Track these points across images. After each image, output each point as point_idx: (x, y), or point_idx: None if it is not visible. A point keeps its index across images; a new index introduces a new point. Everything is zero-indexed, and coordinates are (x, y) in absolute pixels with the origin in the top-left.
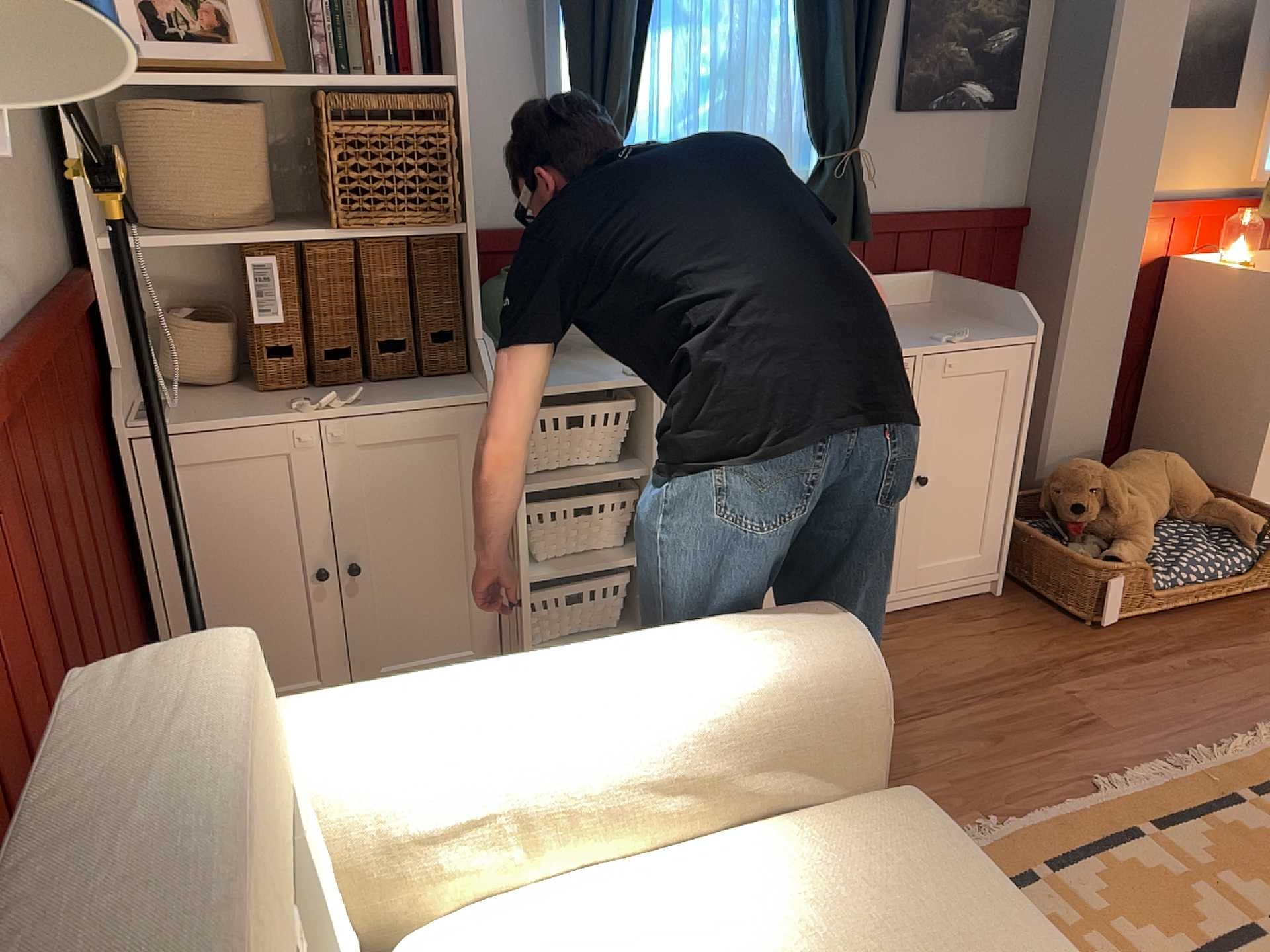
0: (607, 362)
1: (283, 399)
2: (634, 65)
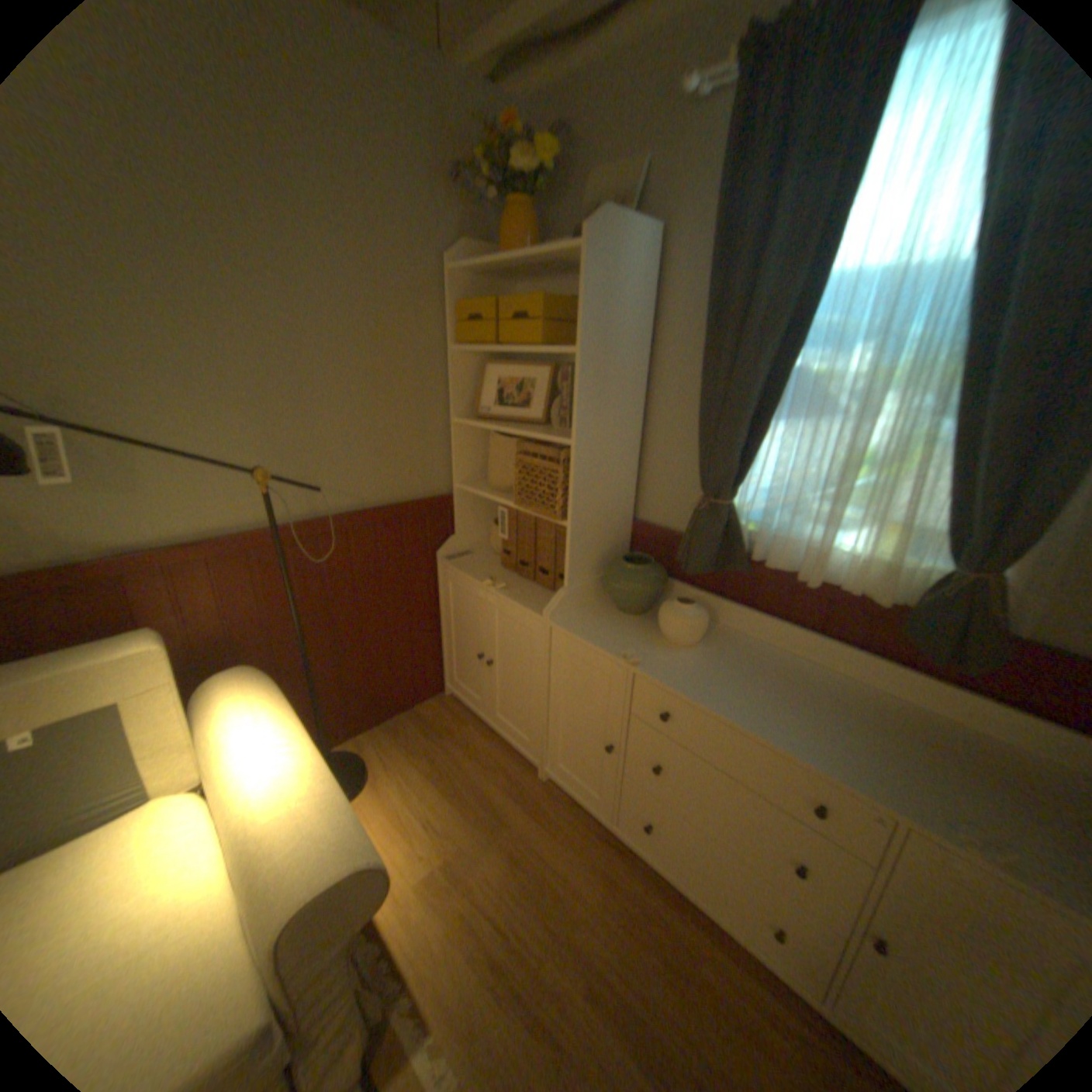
0: (644, 638)
1: (500, 572)
2: (751, 443)
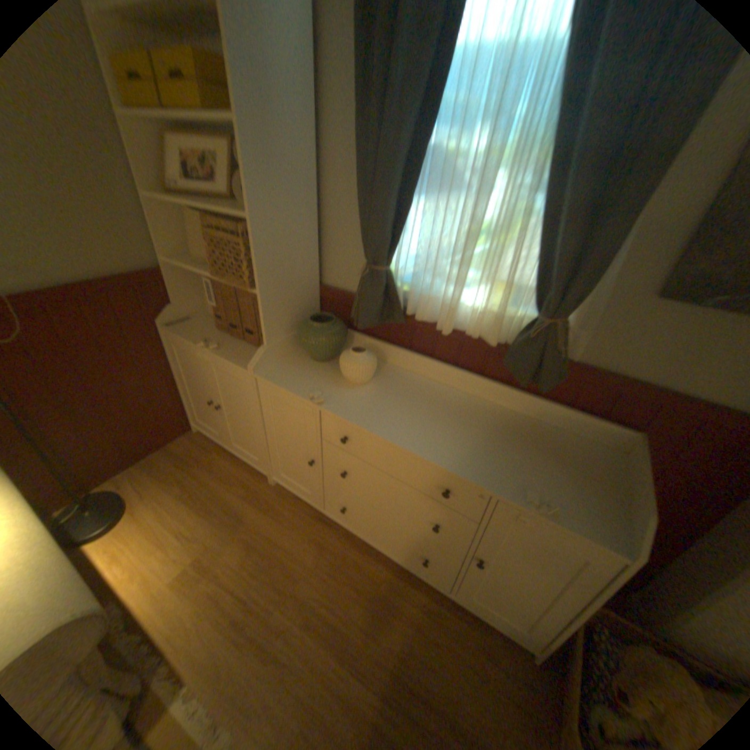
0: (329, 381)
1: (215, 335)
2: (399, 217)
